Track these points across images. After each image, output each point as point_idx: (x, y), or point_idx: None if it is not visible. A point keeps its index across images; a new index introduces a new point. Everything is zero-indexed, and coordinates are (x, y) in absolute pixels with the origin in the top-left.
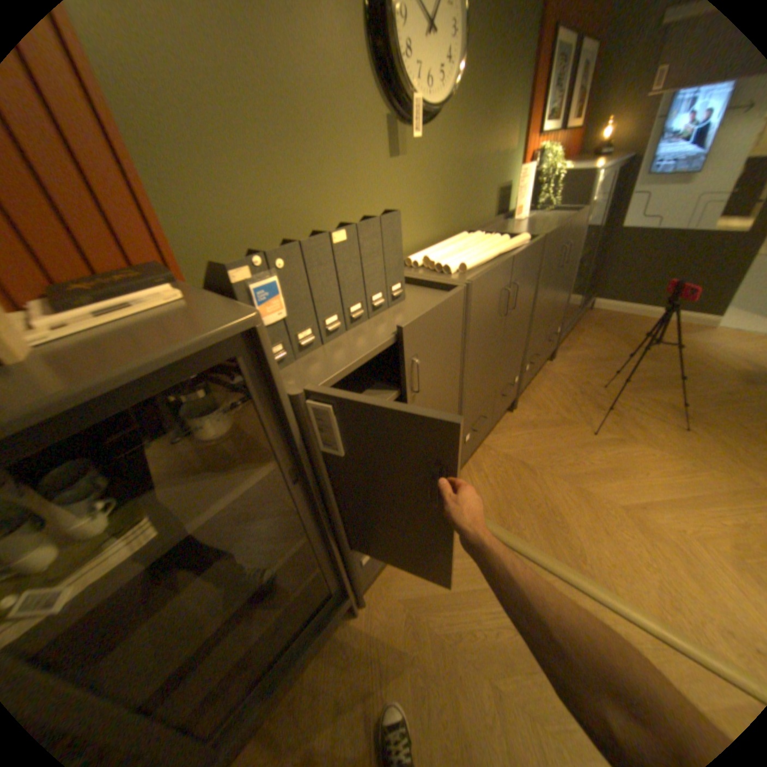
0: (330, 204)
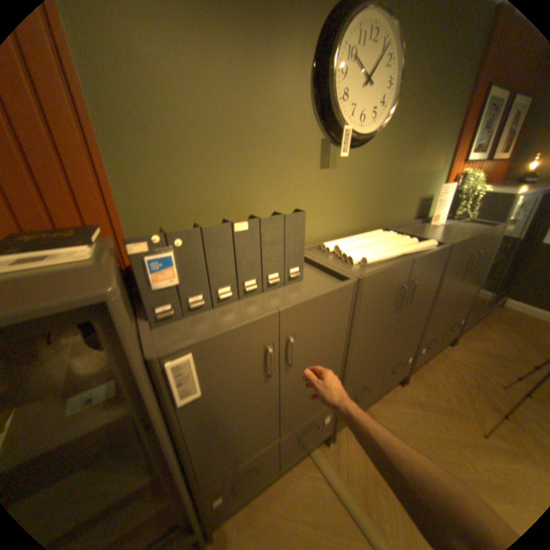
0: (260, 197)
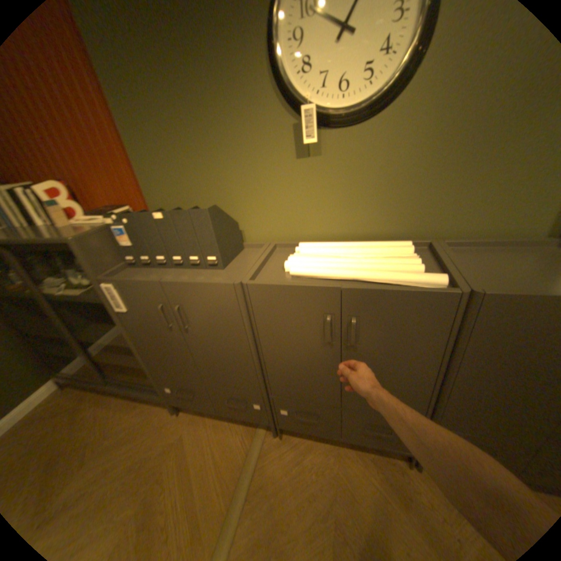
0: (232, 190)
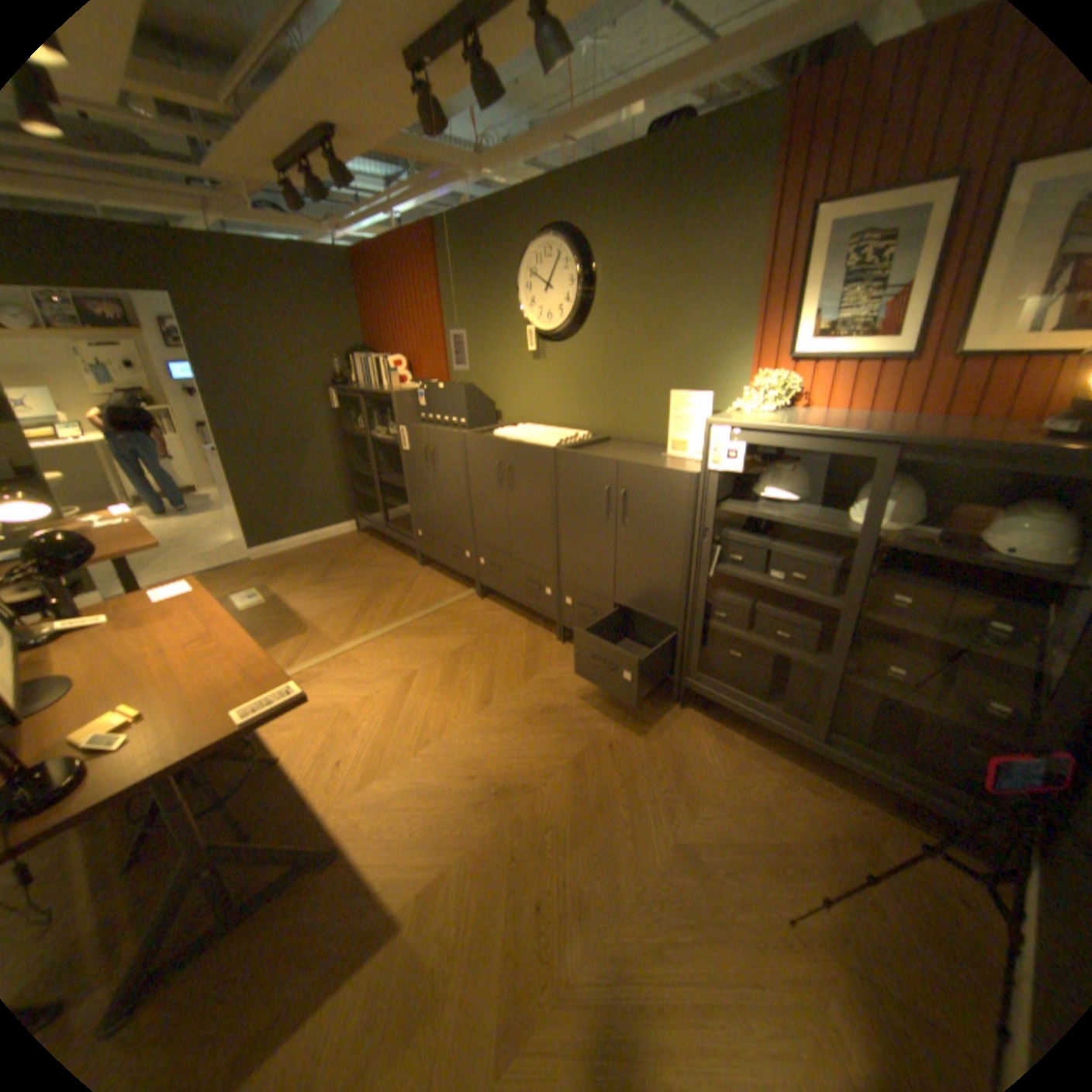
0: (498, 378)
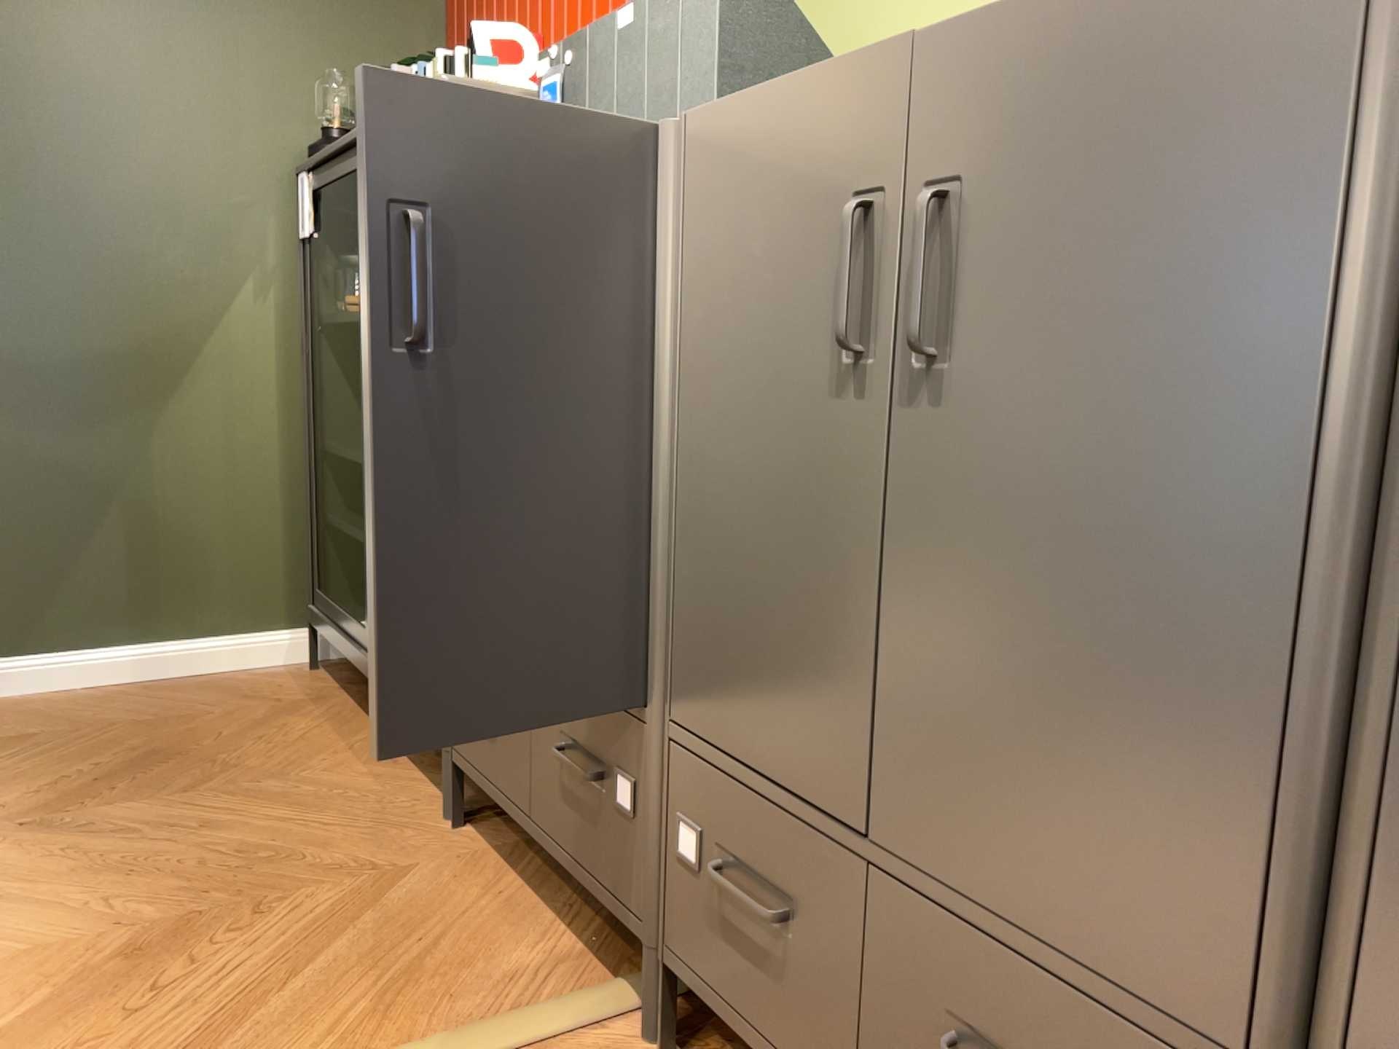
0: None
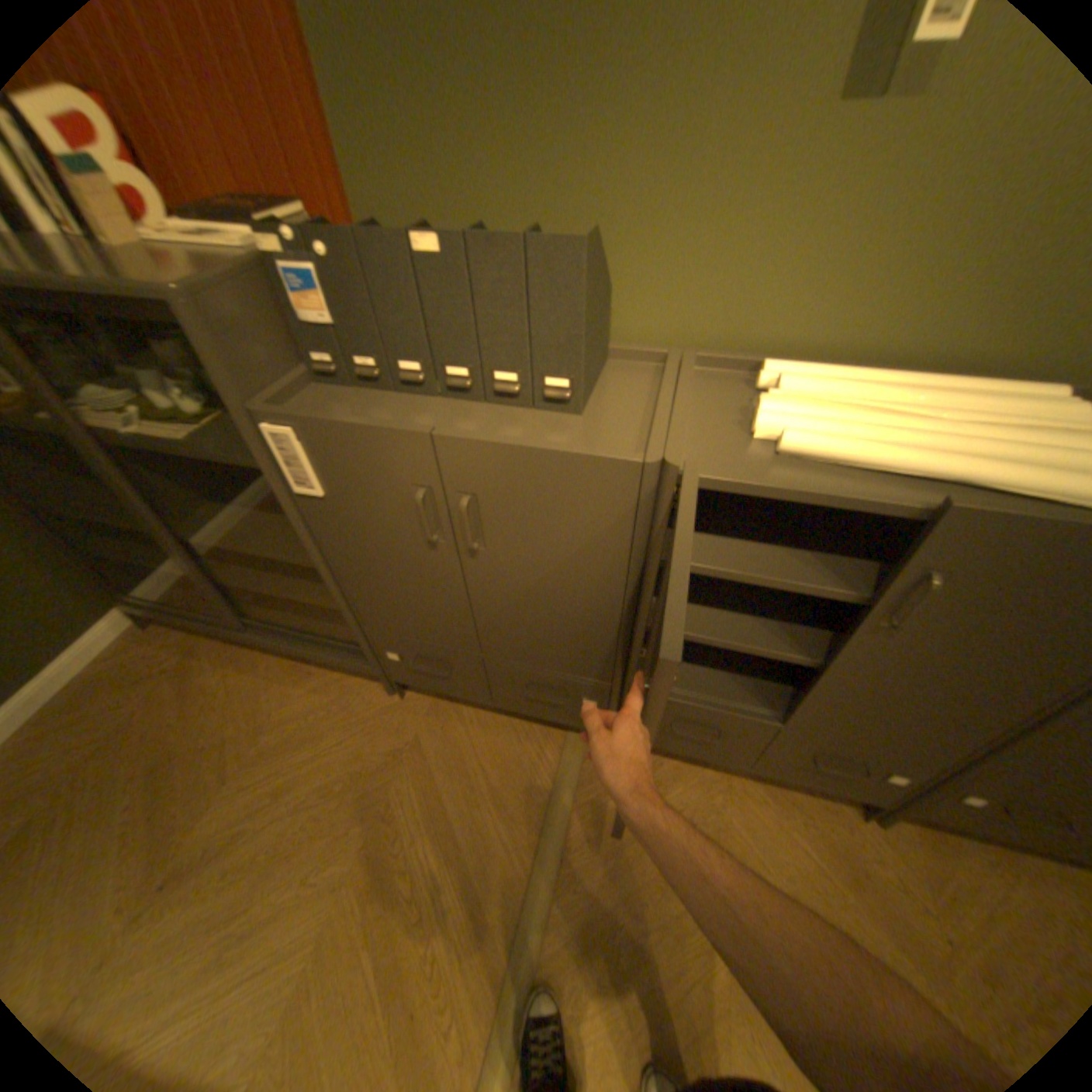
0: (610, 184)
